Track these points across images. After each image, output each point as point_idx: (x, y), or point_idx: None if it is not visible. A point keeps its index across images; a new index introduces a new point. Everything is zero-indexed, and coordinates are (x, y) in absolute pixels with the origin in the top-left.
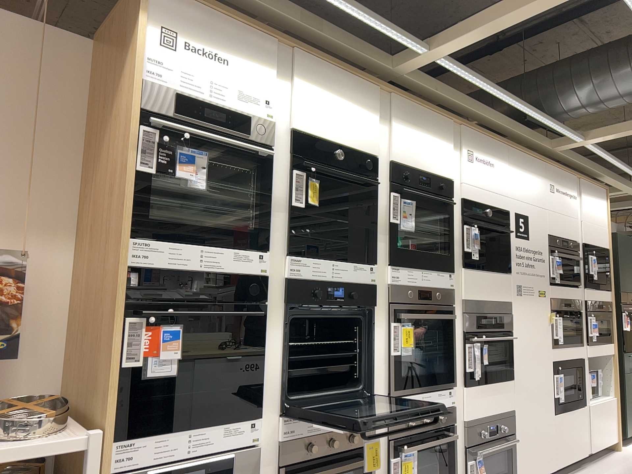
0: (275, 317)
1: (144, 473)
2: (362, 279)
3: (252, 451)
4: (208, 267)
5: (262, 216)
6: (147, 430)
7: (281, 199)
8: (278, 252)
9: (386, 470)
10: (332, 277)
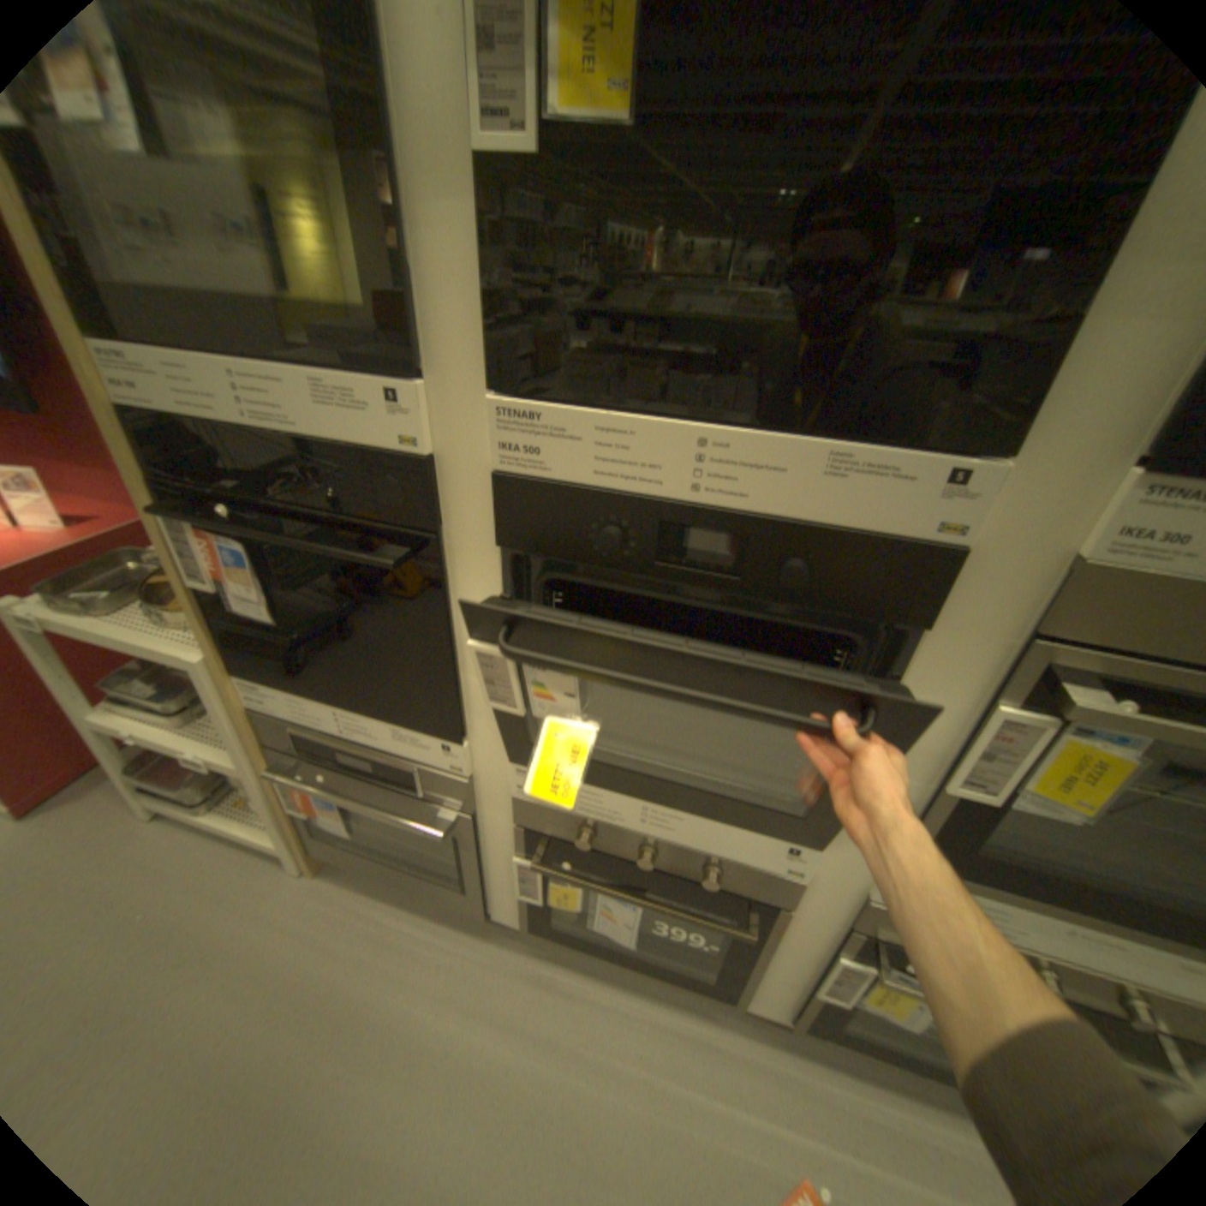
0: (476, 576)
1: (280, 732)
2: (884, 521)
3: (447, 787)
4: (250, 417)
5: (358, 229)
6: (263, 685)
7: (439, 117)
8: (460, 375)
9: (826, 975)
10: (695, 492)
